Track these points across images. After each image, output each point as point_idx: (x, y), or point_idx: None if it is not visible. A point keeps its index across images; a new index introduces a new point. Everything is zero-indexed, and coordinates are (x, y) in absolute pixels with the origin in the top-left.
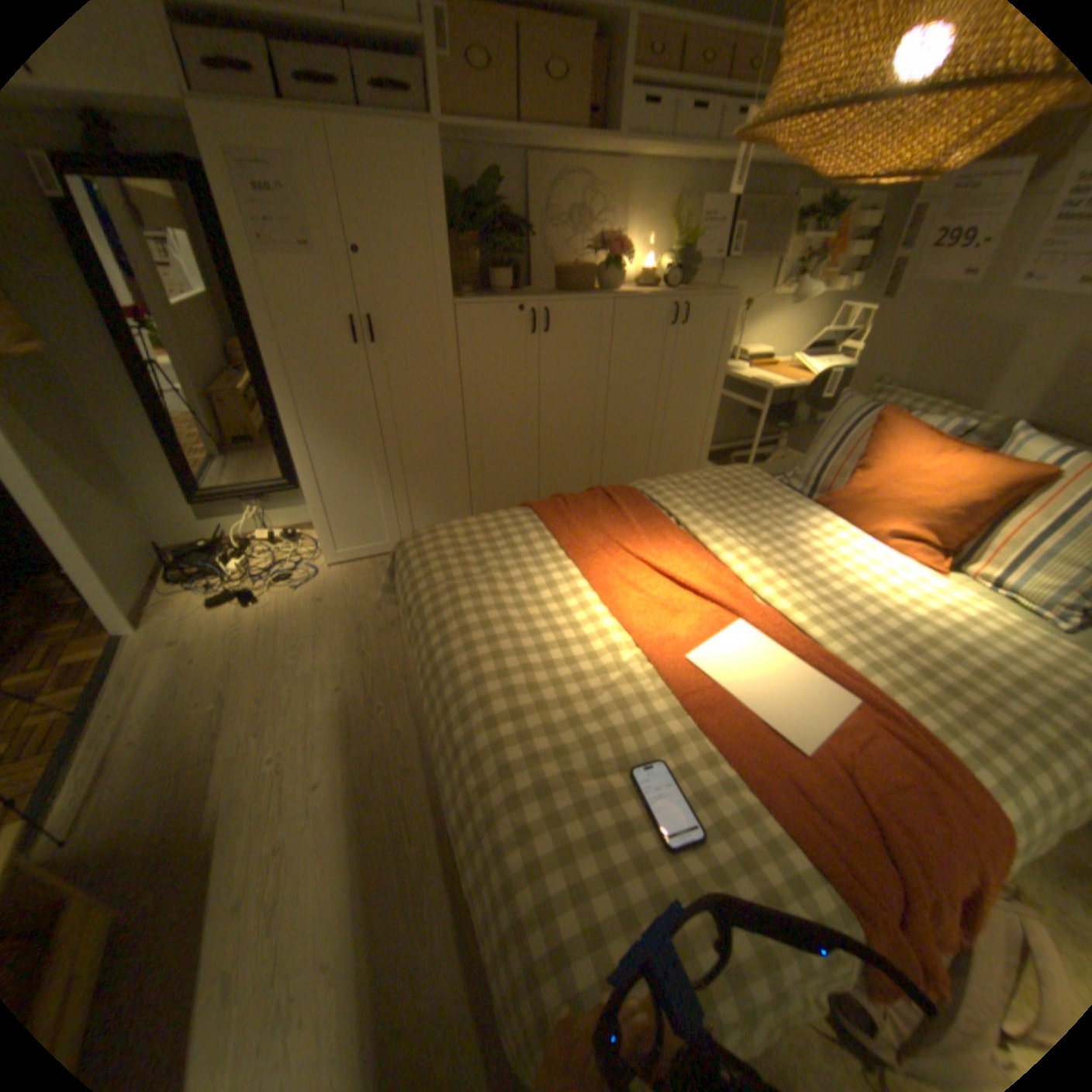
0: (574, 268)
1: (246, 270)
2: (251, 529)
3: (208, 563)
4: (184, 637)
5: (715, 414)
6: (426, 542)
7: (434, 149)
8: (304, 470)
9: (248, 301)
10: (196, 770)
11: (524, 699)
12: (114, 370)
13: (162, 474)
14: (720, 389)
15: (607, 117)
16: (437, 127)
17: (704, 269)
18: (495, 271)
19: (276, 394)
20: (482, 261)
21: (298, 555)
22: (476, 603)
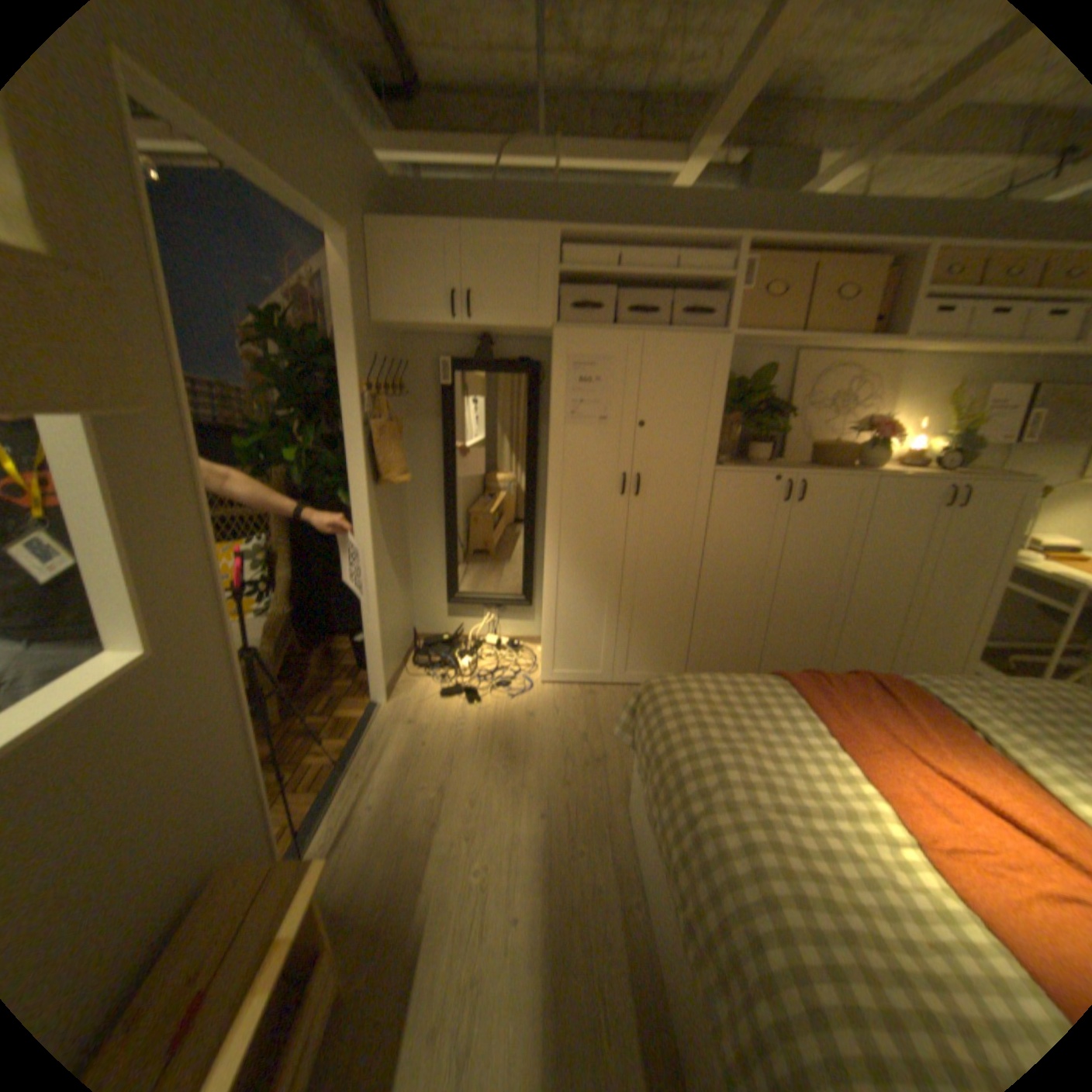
0: (835, 447)
1: (555, 436)
2: (484, 633)
3: (450, 656)
4: (420, 718)
5: (995, 607)
6: (676, 692)
7: (722, 352)
8: (549, 593)
9: (550, 457)
10: (415, 857)
11: (823, 924)
12: (435, 495)
13: (437, 575)
14: (1005, 581)
15: (889, 324)
16: (731, 338)
17: (982, 453)
18: (753, 445)
19: (547, 528)
20: (743, 436)
21: (518, 666)
22: (744, 778)
